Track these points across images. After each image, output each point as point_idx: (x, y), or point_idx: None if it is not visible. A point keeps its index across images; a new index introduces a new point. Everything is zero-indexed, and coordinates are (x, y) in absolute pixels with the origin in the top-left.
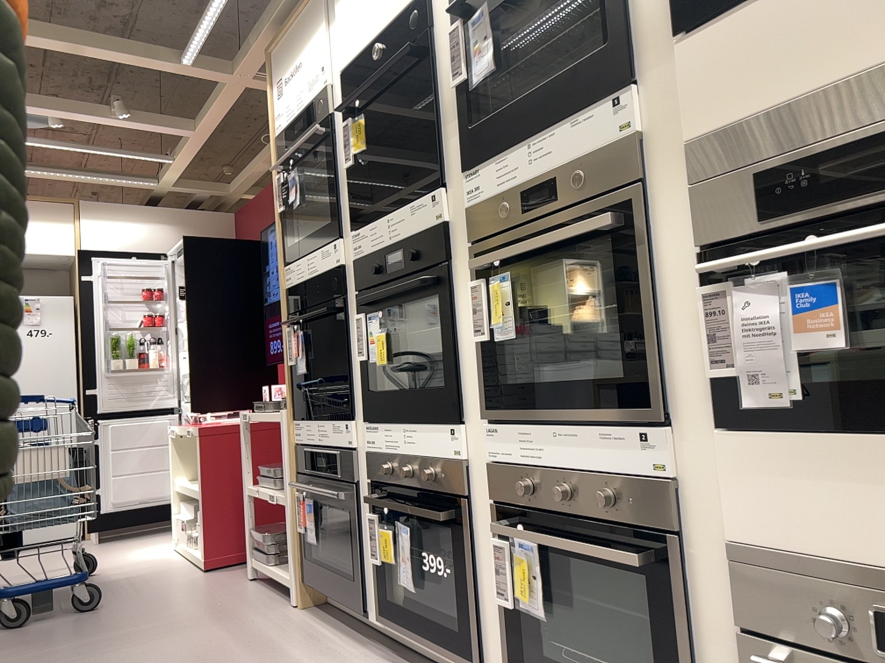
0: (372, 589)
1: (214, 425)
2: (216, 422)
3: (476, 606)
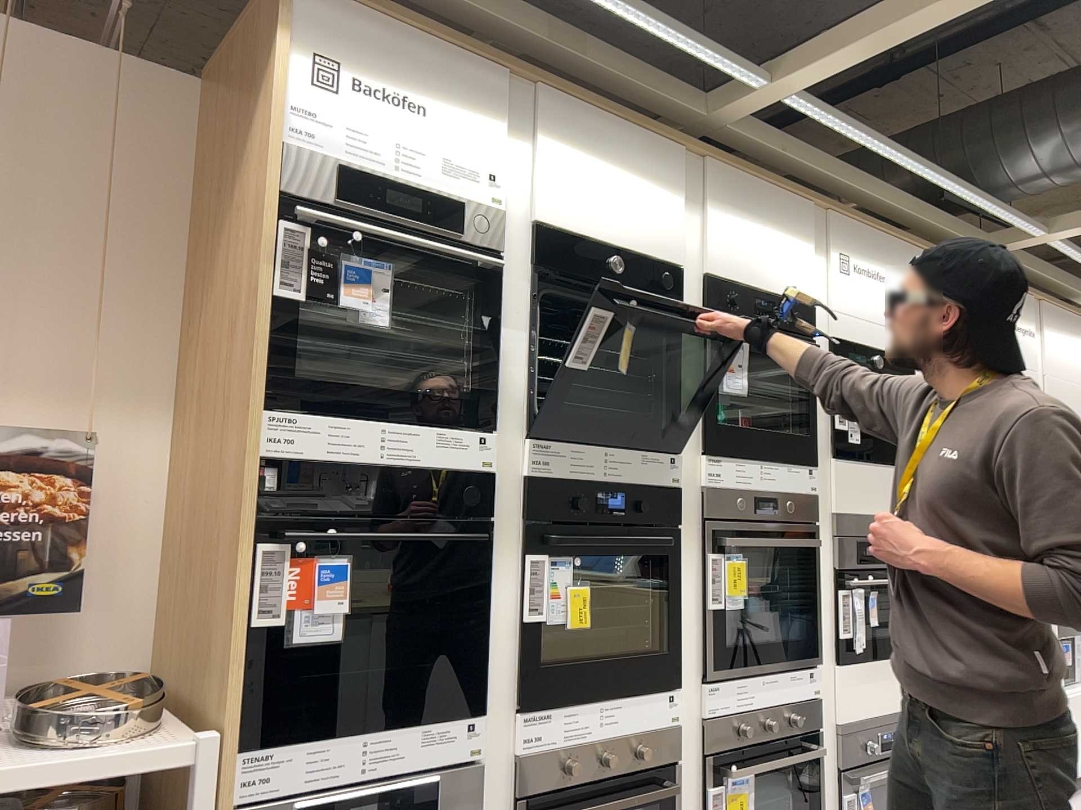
0: None
1: None
2: None
3: None
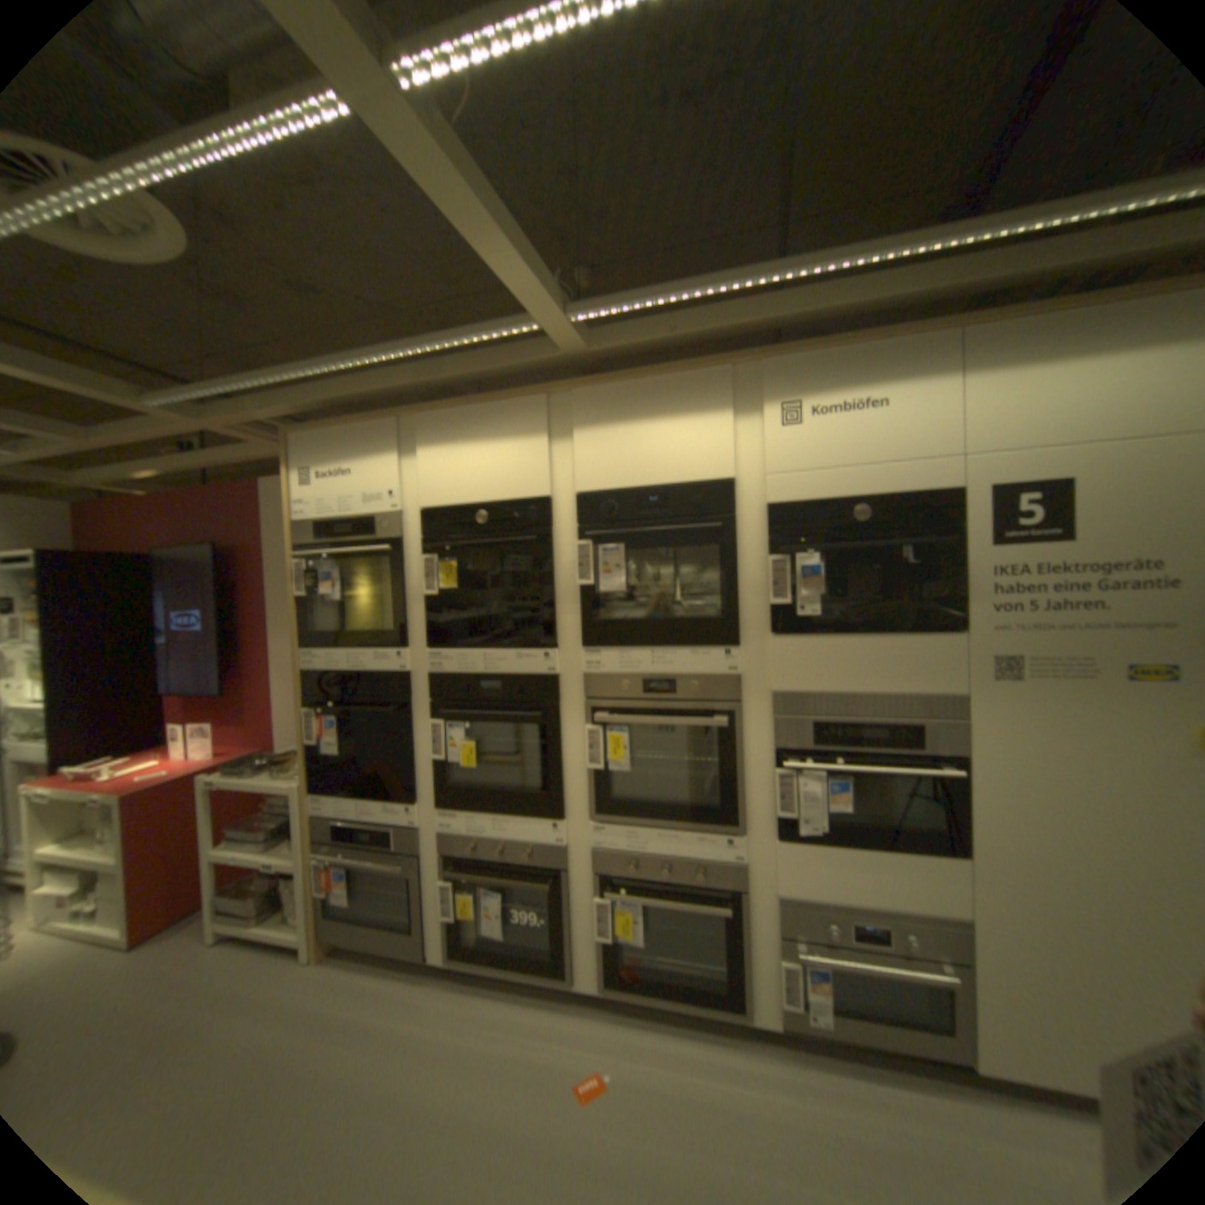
0: (433, 941)
1: (130, 790)
2: (118, 782)
3: (566, 945)
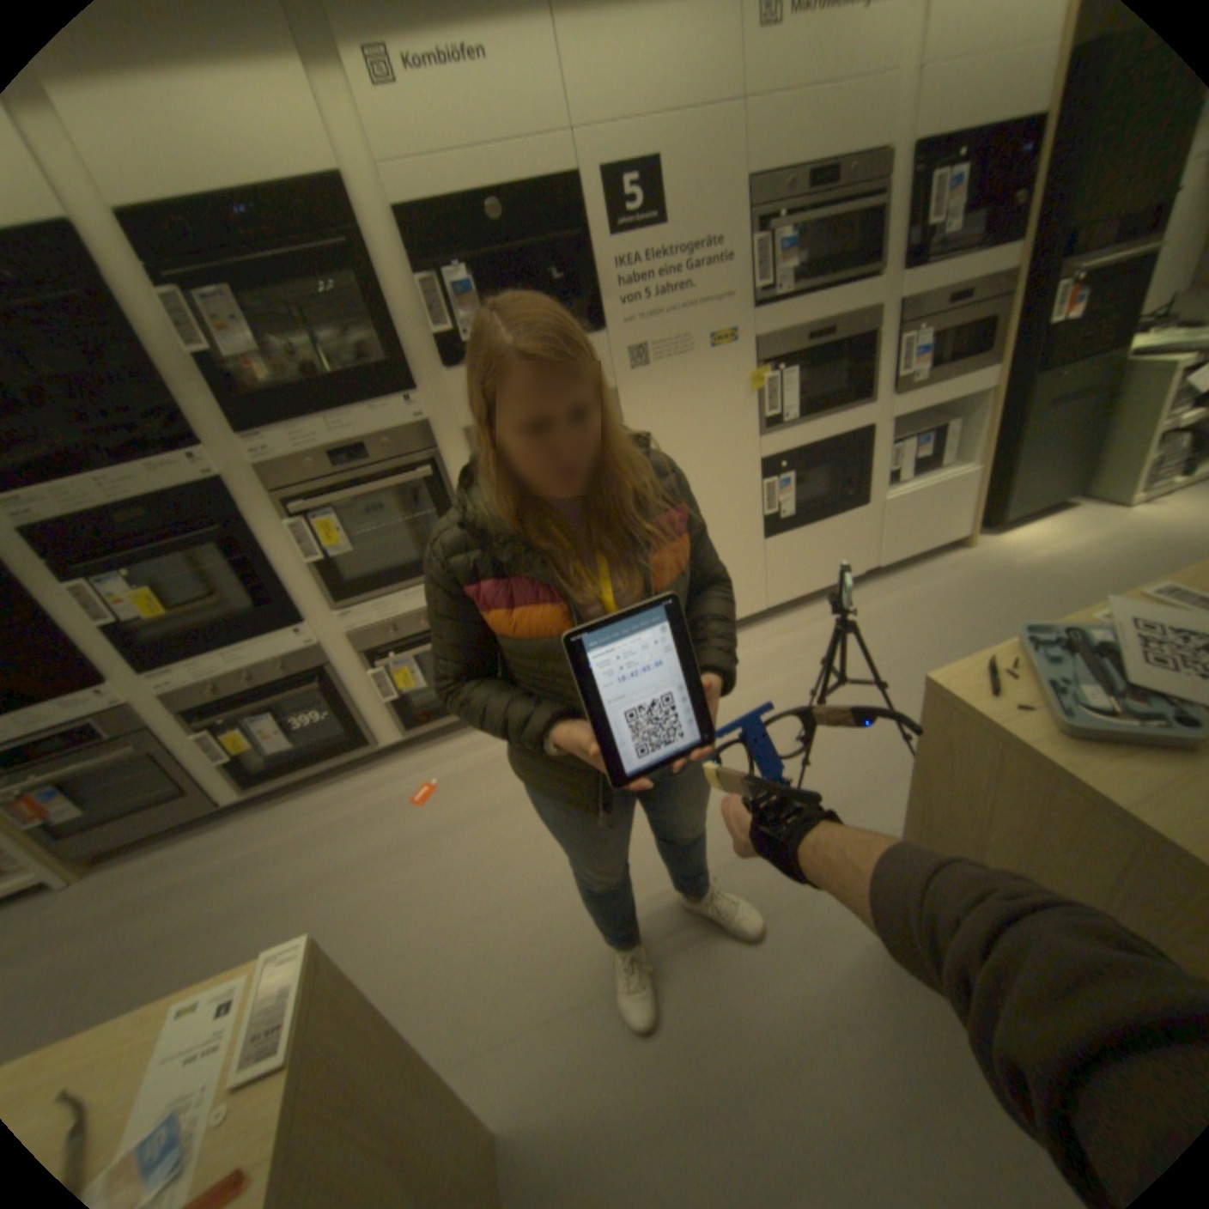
0: (215, 788)
1: None
2: None
3: (357, 720)
